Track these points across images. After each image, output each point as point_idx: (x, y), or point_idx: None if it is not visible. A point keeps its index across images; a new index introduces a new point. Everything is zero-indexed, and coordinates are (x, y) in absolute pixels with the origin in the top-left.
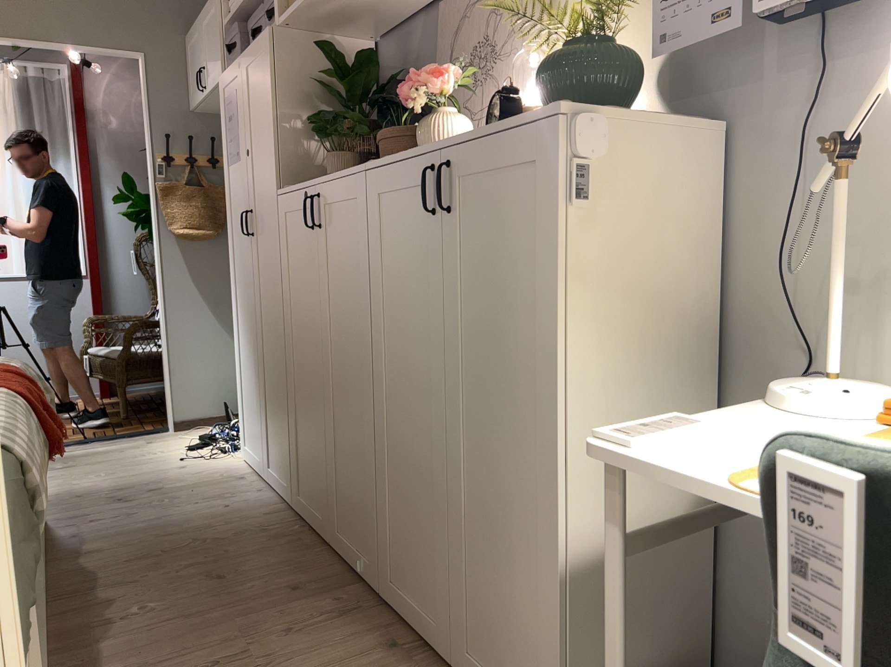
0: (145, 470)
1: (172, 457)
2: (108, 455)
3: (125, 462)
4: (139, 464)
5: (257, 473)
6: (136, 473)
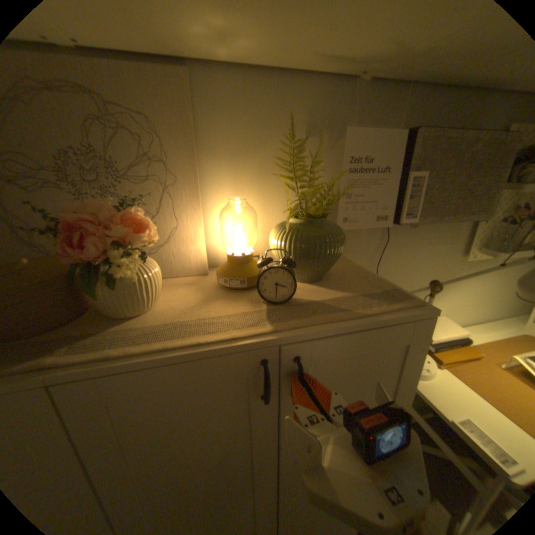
0: None
1: None
2: None
3: None
4: None
5: None
6: None
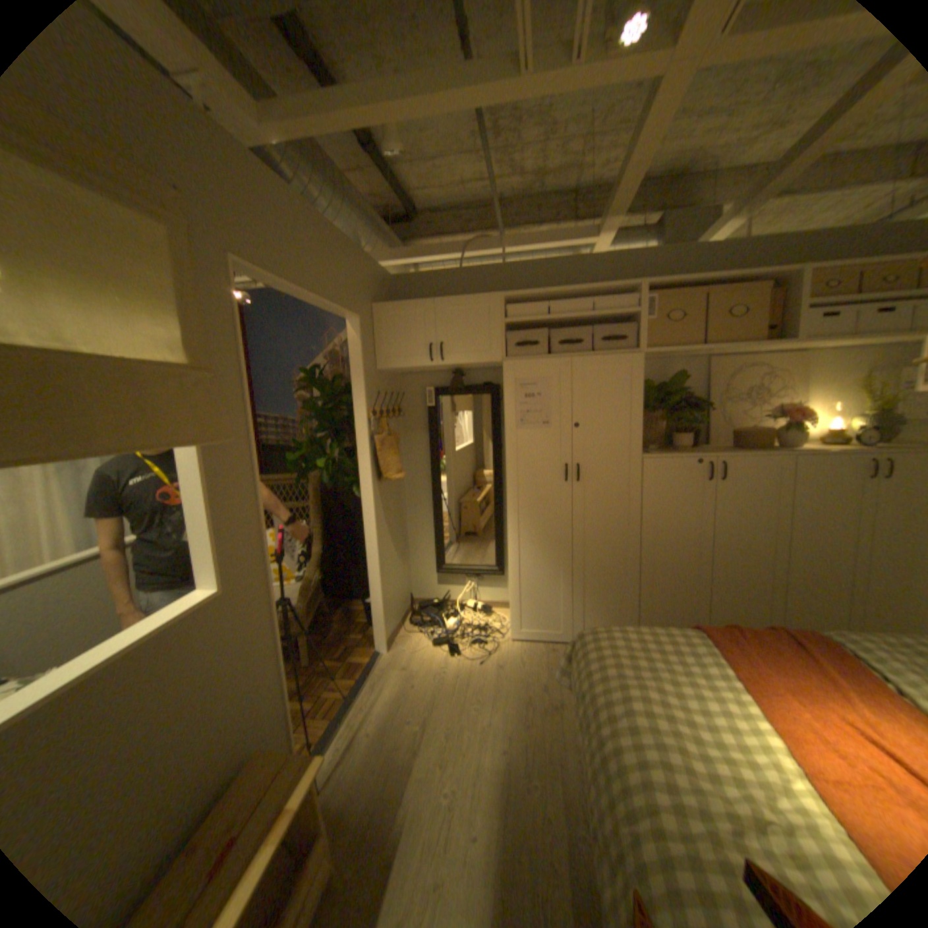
0: (487, 686)
1: (466, 668)
2: (414, 697)
3: (451, 691)
4: (468, 686)
5: (548, 644)
6: (491, 691)
